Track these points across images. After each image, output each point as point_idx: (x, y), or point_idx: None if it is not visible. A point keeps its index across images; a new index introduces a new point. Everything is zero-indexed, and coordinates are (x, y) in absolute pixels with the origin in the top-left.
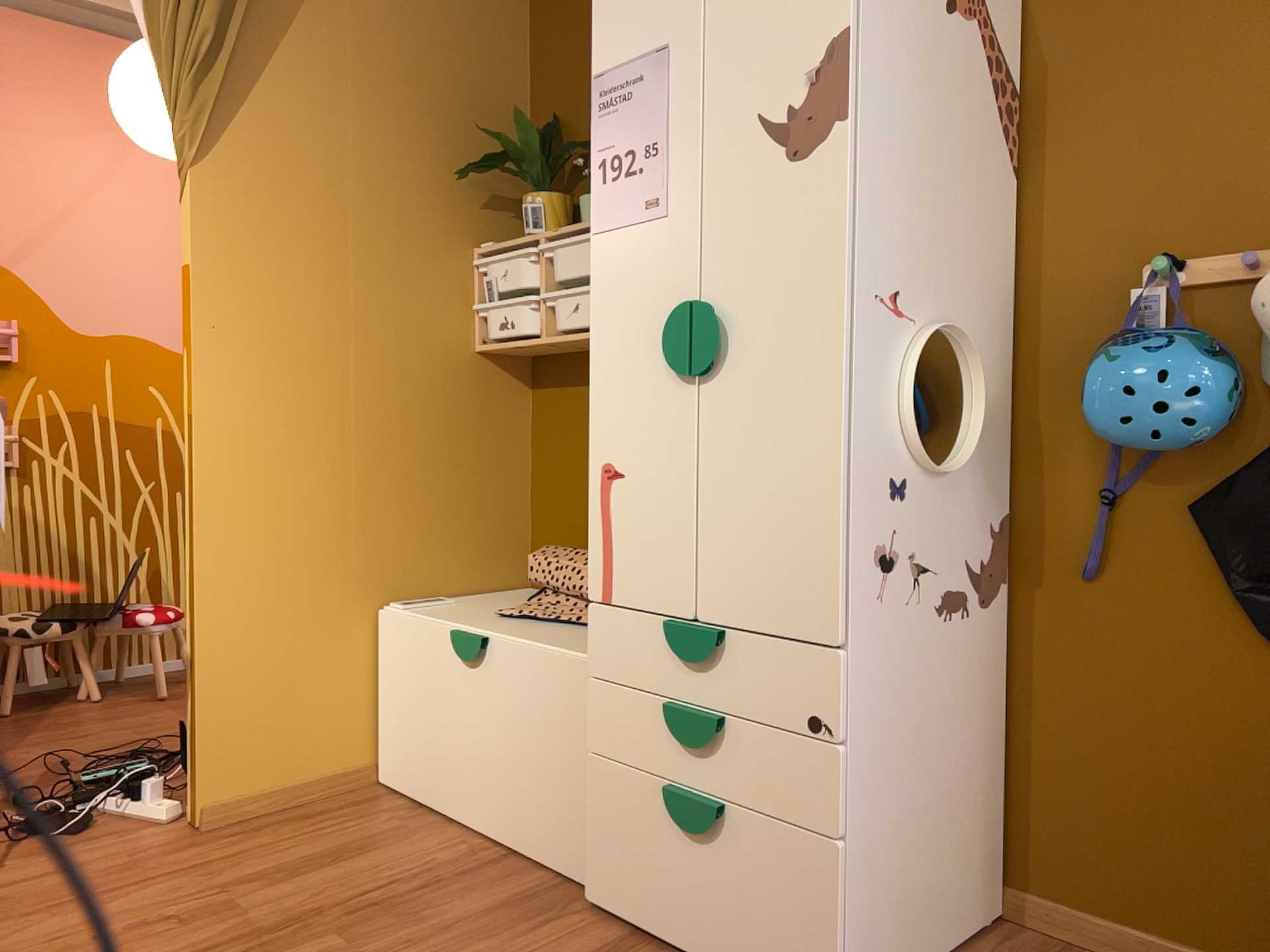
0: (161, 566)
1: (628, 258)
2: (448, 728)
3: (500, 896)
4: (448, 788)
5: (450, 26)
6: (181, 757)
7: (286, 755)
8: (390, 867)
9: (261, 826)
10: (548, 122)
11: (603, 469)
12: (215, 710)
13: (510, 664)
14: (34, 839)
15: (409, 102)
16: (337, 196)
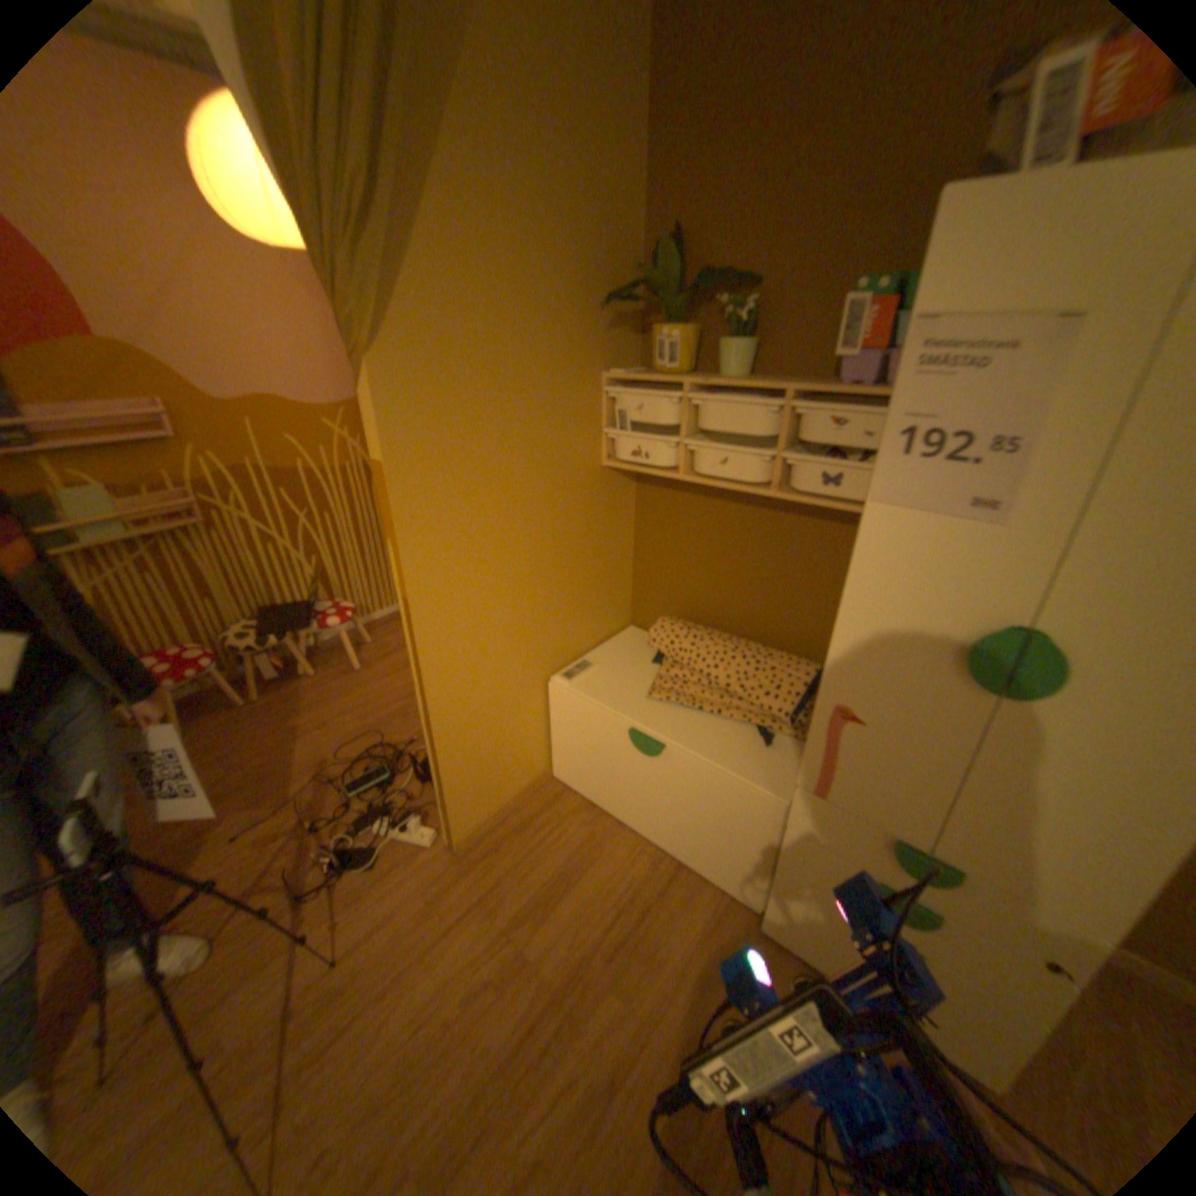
0: (329, 568)
1: (925, 545)
2: (624, 777)
3: (701, 923)
4: (623, 808)
5: (583, 113)
6: (407, 753)
7: (503, 788)
8: (611, 891)
9: (501, 843)
10: (669, 230)
11: (840, 708)
12: (460, 787)
13: (692, 769)
14: (349, 880)
15: (551, 223)
16: (499, 351)
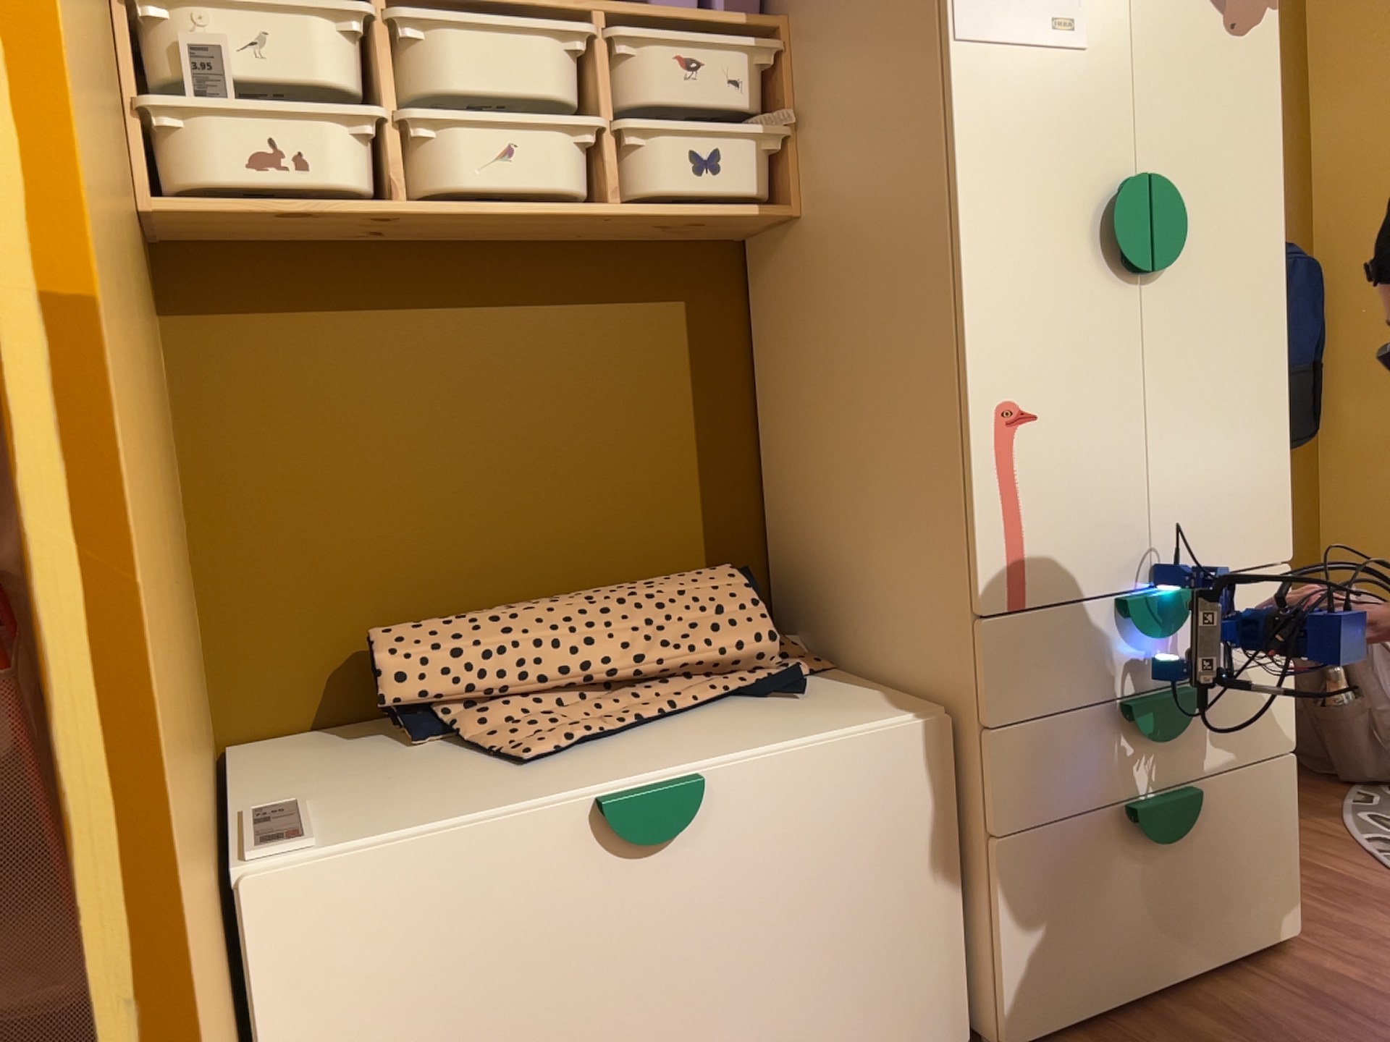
0: None
1: (1027, 96)
2: (590, 1013)
3: None
4: None
5: None
6: None
7: None
8: None
9: None
10: None
11: (1003, 412)
12: None
13: (768, 798)
14: None
15: None
16: None
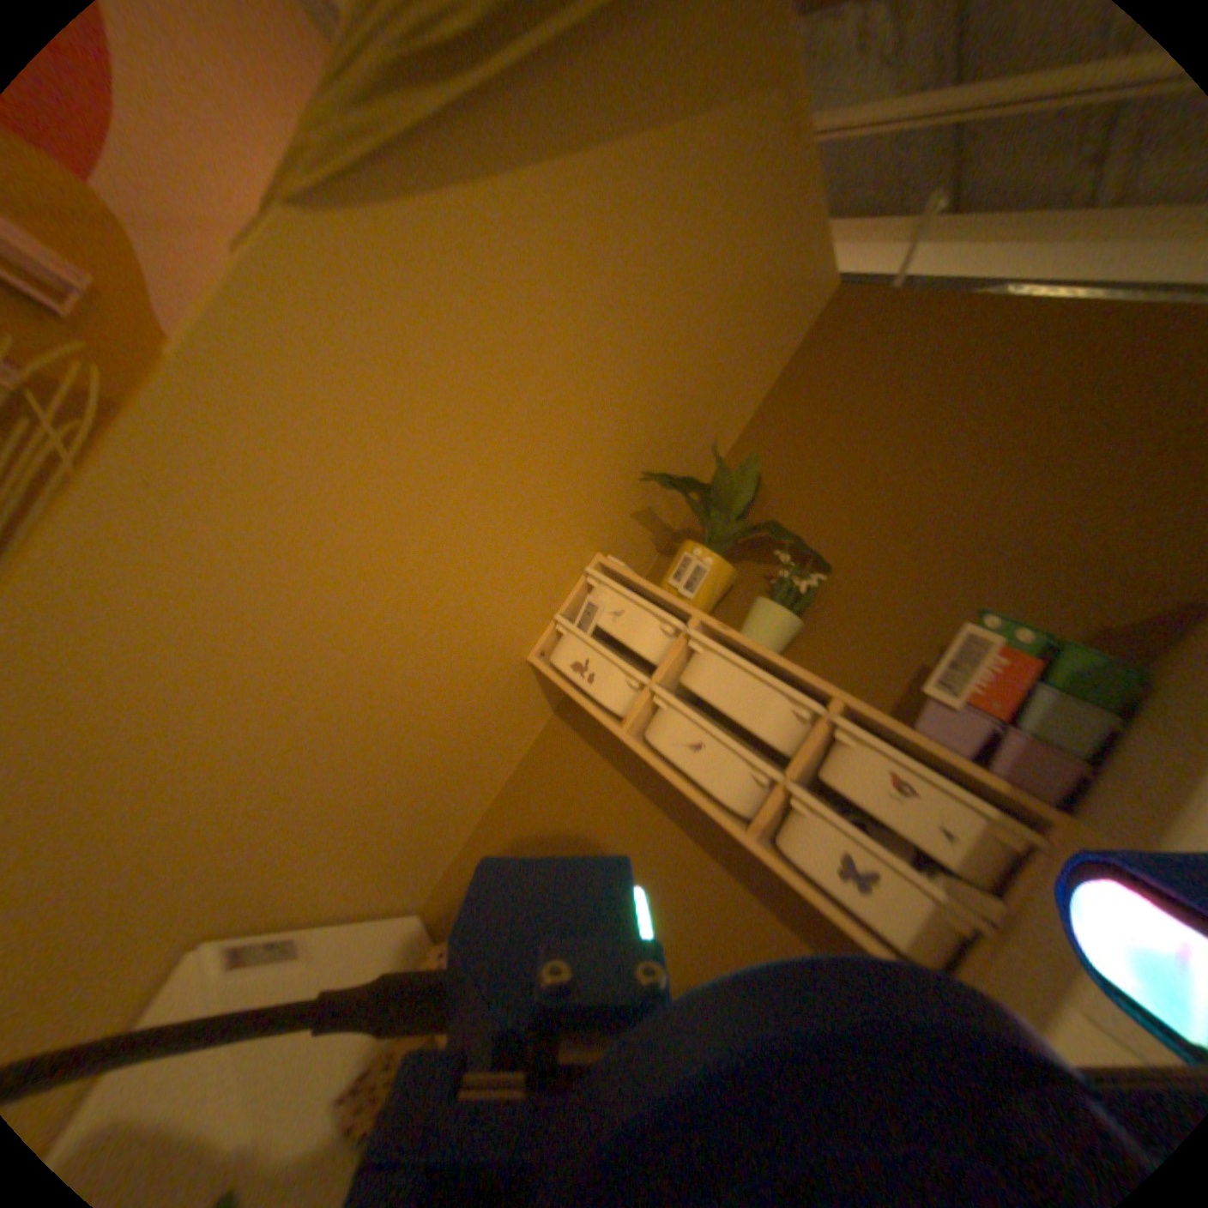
0: None
1: None
2: None
3: None
4: None
5: (731, 315)
6: None
7: None
8: None
9: None
10: (747, 477)
11: None
12: None
13: None
14: None
15: (645, 361)
16: (495, 413)
